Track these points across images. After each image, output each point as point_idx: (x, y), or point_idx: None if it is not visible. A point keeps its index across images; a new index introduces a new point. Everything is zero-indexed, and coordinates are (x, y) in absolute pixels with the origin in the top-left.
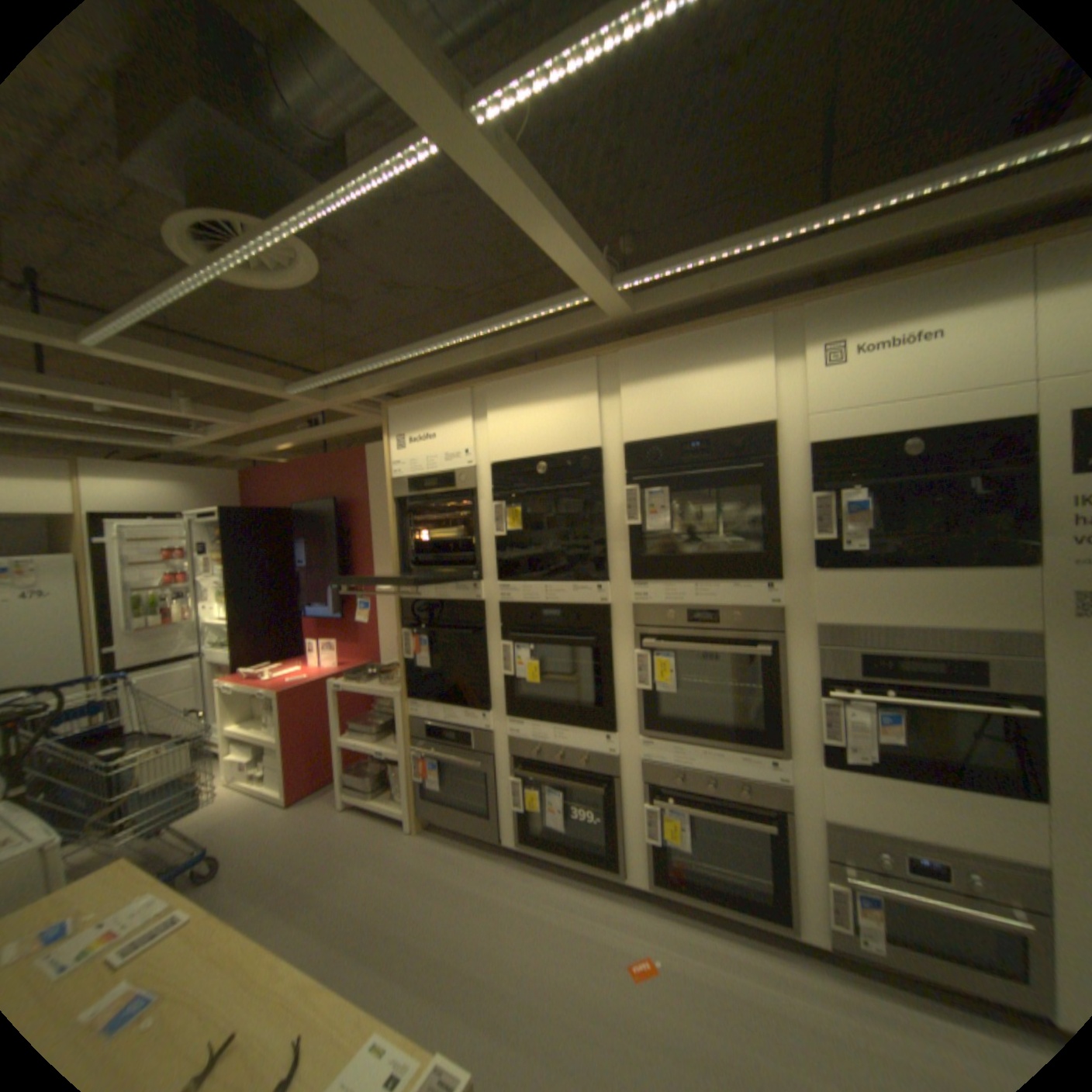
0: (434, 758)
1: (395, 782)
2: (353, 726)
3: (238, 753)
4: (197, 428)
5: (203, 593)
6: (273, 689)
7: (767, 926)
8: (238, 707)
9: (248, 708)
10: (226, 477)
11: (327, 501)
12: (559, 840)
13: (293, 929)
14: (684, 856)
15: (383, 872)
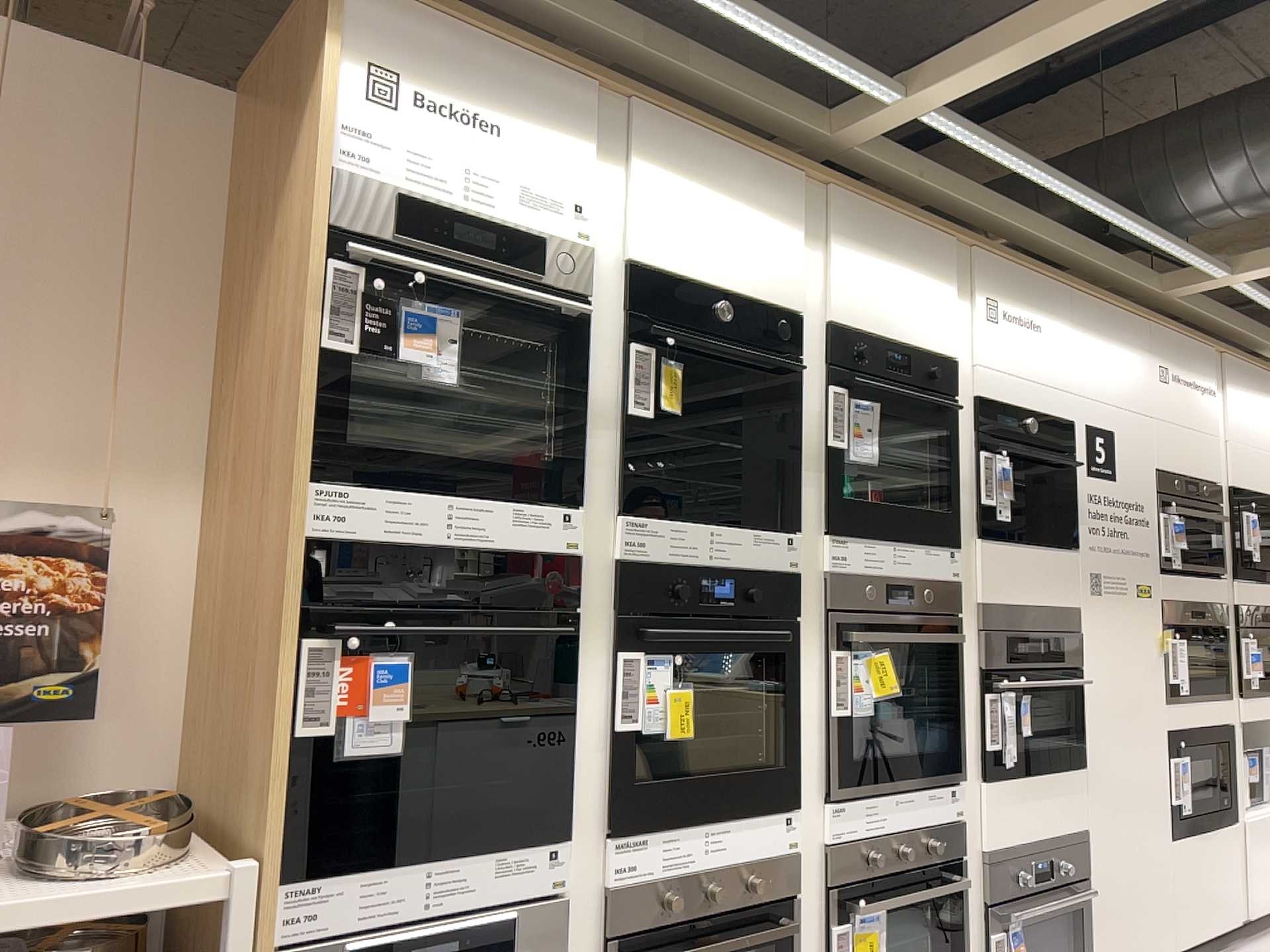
0: None
1: None
2: None
3: None
4: None
5: None
6: None
7: None
8: None
9: None
10: None
11: None
12: None
13: None
14: None
15: None
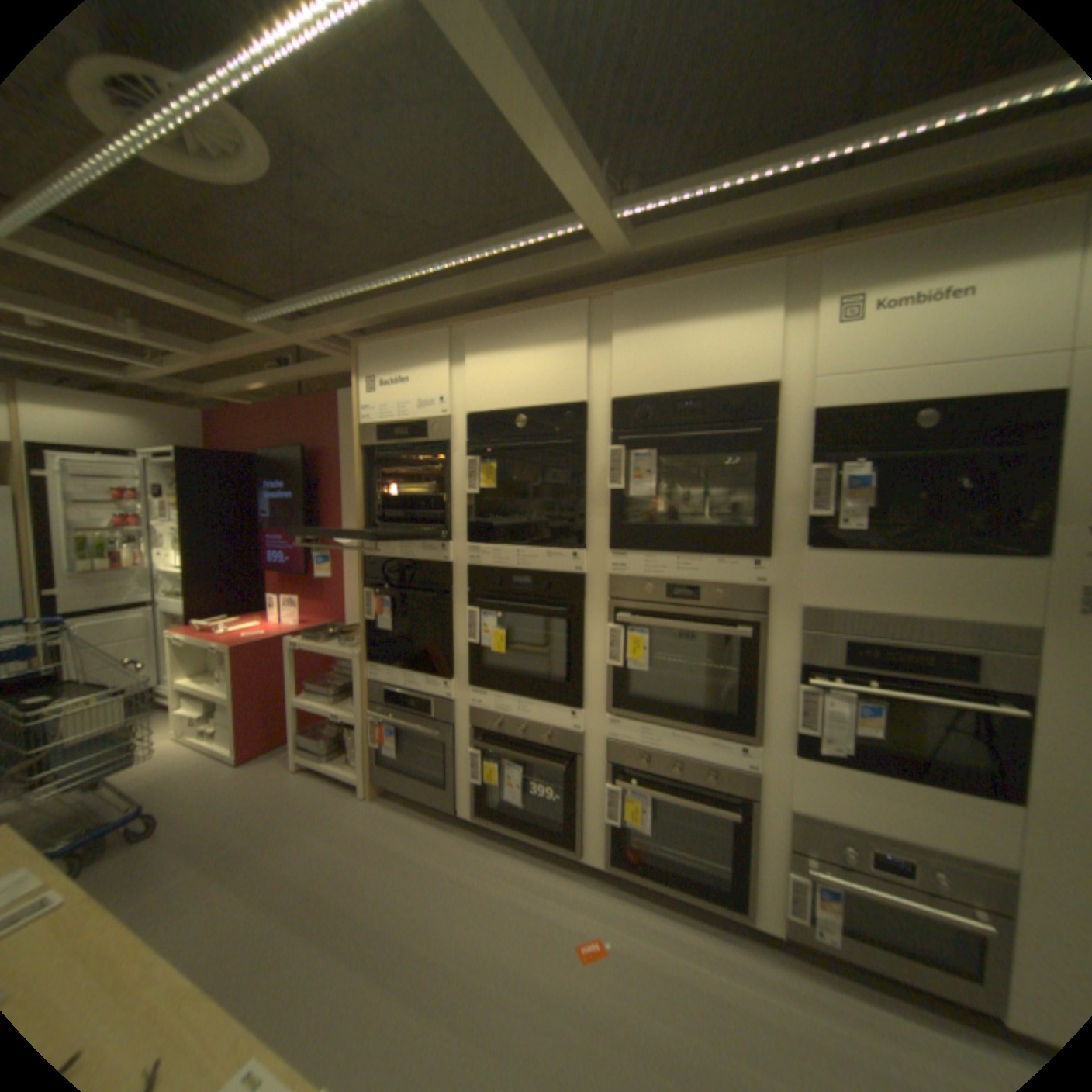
0: (392, 724)
1: (352, 746)
2: (310, 686)
3: (190, 708)
4: (152, 358)
5: (158, 539)
6: (227, 644)
7: (722, 911)
8: (190, 660)
9: (201, 662)
10: (188, 417)
11: (294, 449)
12: (516, 813)
13: (230, 893)
14: (643, 837)
15: (332, 837)
